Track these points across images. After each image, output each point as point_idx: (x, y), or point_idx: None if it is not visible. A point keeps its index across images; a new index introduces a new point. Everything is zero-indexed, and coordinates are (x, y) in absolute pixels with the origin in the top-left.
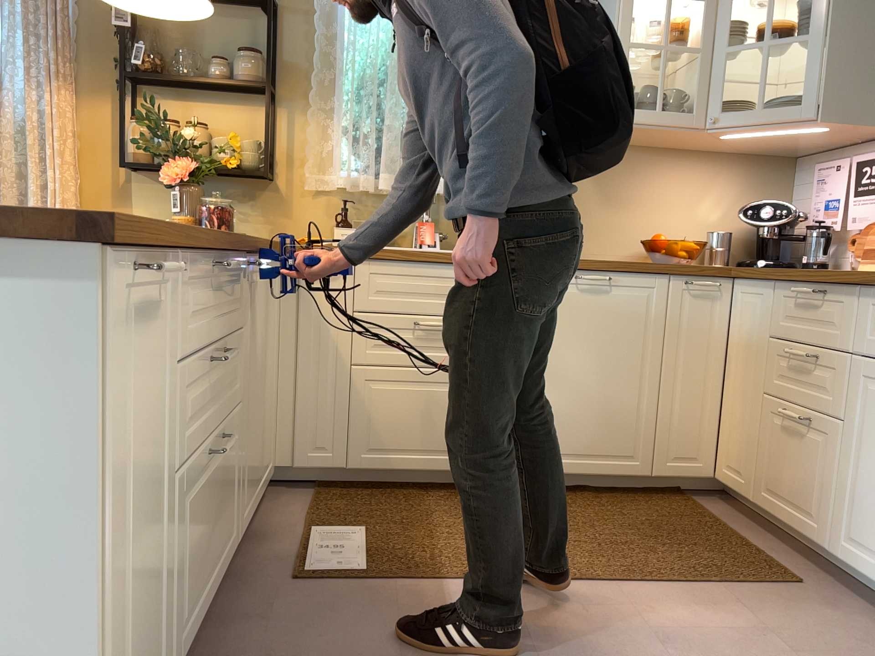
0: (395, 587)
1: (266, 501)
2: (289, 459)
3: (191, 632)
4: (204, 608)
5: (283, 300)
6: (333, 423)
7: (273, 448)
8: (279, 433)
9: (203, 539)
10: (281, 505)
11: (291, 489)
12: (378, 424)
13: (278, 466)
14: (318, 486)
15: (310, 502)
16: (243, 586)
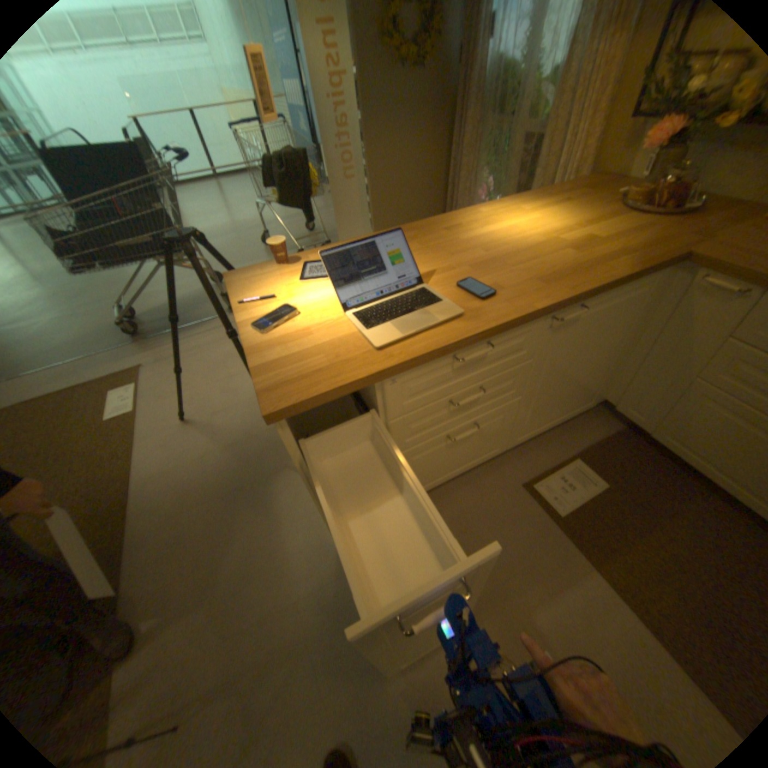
0: (567, 545)
1: (585, 417)
2: (617, 402)
3: (435, 487)
4: (452, 478)
5: (668, 298)
6: (659, 405)
7: (608, 392)
8: (618, 385)
9: (449, 461)
10: (589, 427)
11: (612, 417)
12: (697, 430)
13: (608, 401)
14: (632, 427)
15: (608, 437)
16: (502, 468)
